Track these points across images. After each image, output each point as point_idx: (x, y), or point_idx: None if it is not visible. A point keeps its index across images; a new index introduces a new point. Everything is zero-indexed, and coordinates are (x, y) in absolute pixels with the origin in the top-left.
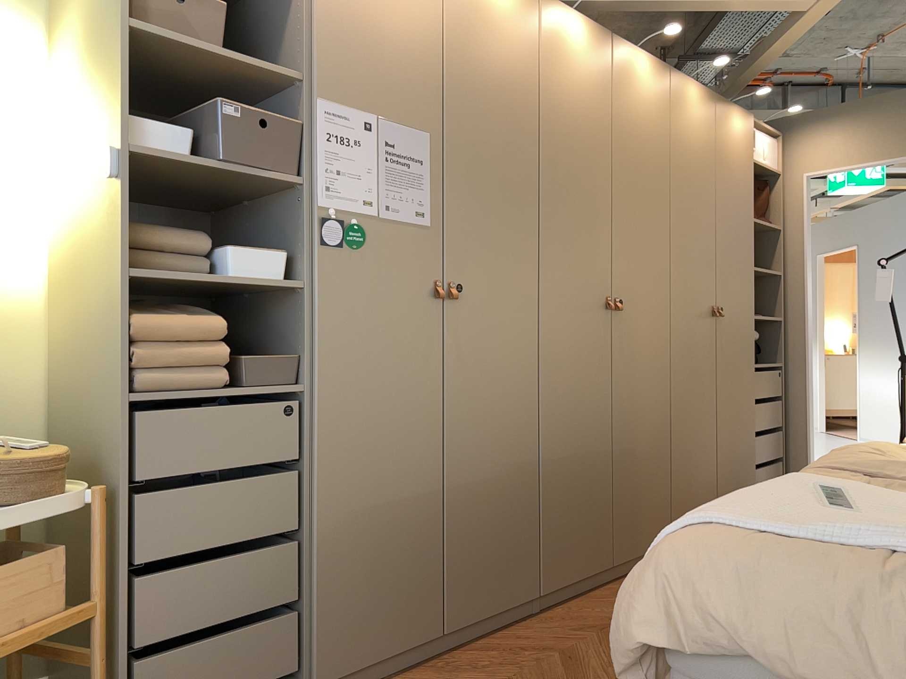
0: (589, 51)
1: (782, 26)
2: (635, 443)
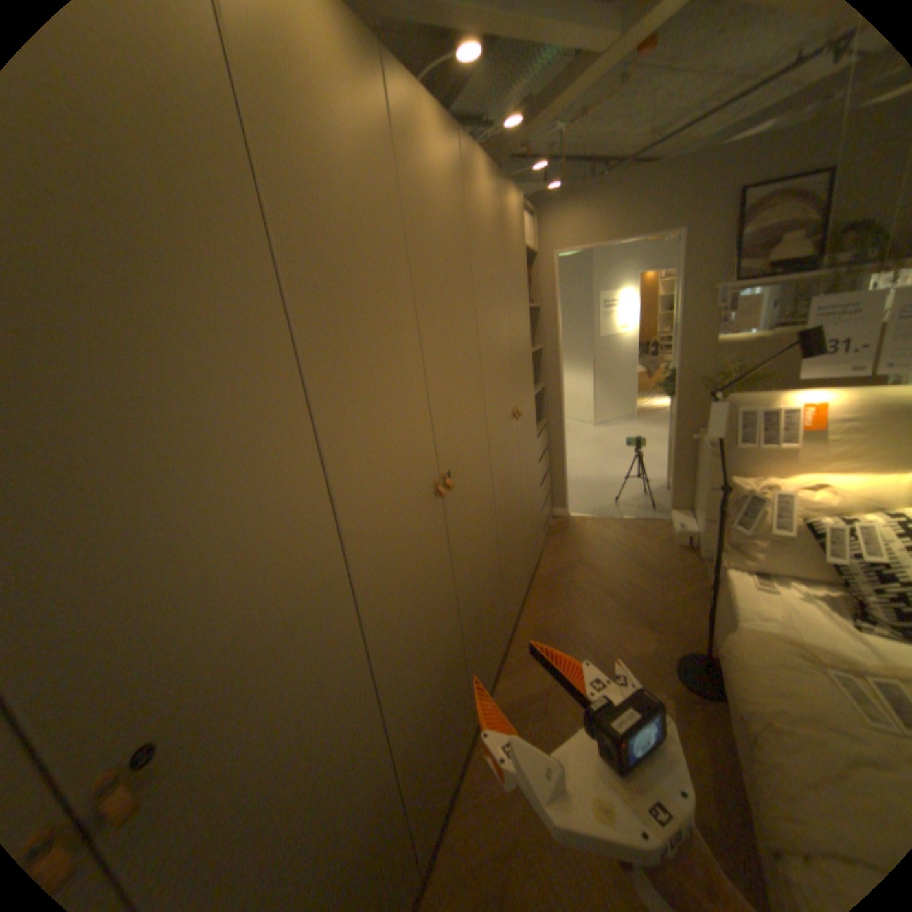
0: (344, 78)
1: (562, 79)
2: (477, 604)
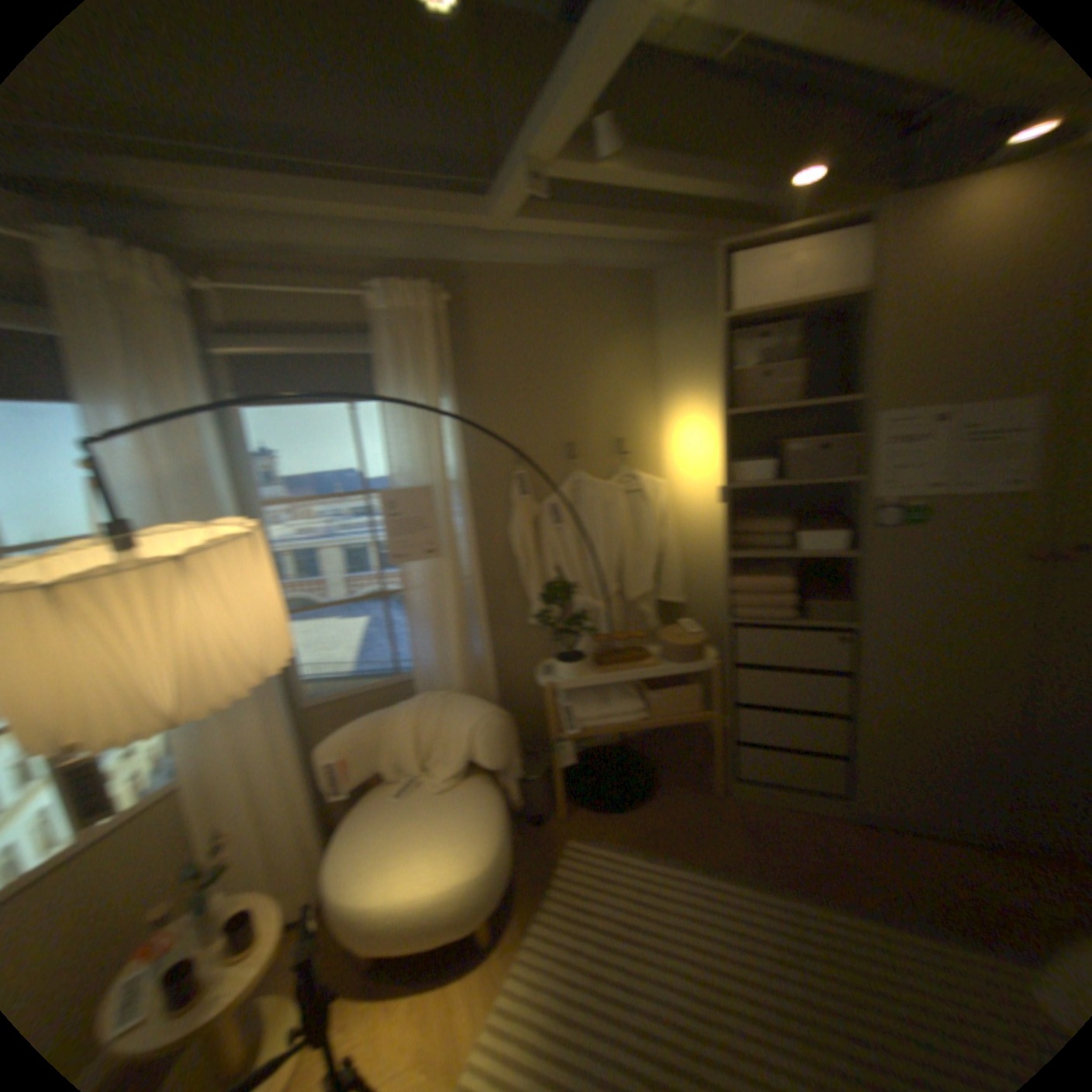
0: None
1: None
2: None
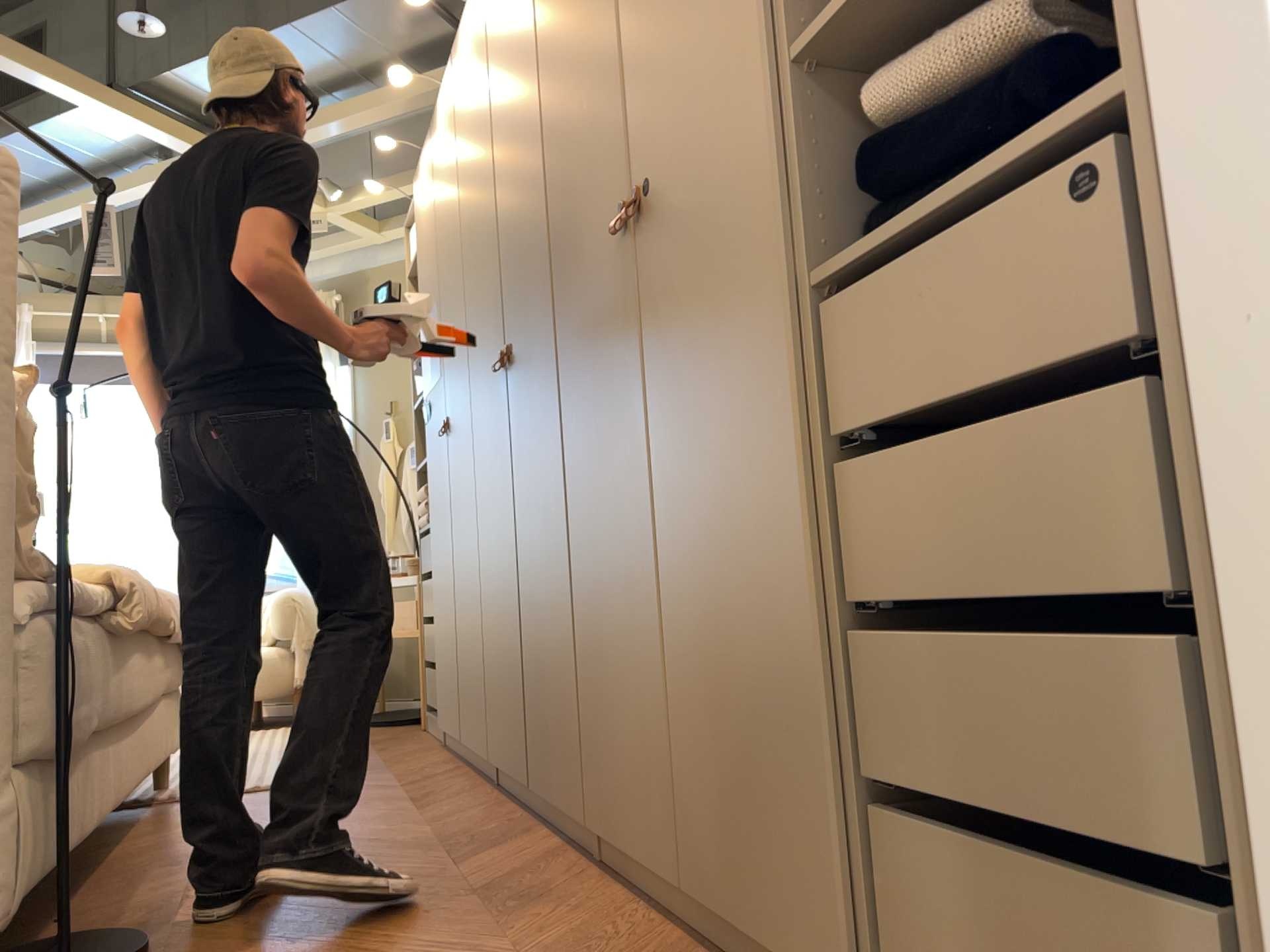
0: (477, 51)
1: None
2: (537, 580)
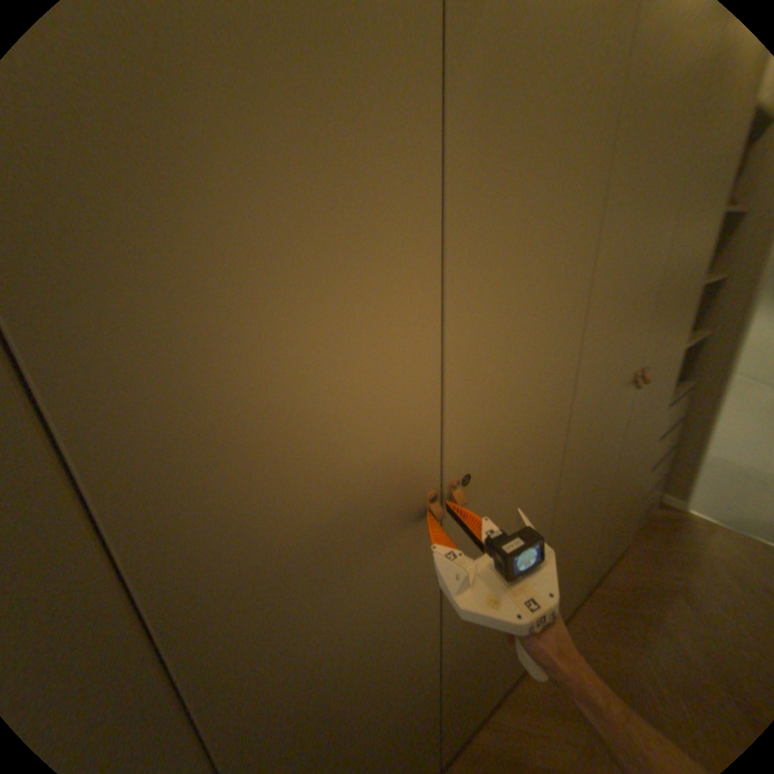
0: None
1: None
2: (483, 637)
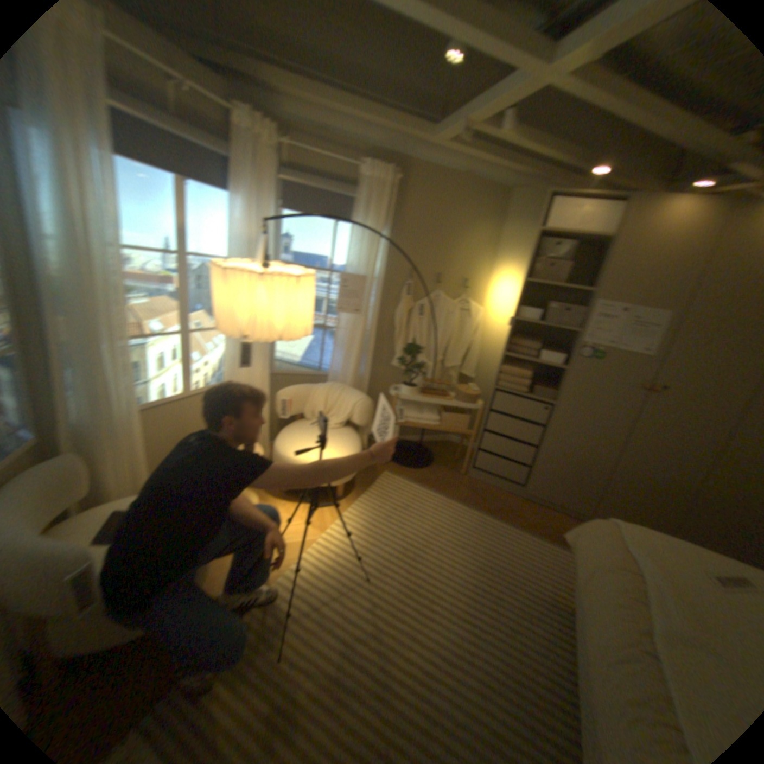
0: None
1: None
2: None
